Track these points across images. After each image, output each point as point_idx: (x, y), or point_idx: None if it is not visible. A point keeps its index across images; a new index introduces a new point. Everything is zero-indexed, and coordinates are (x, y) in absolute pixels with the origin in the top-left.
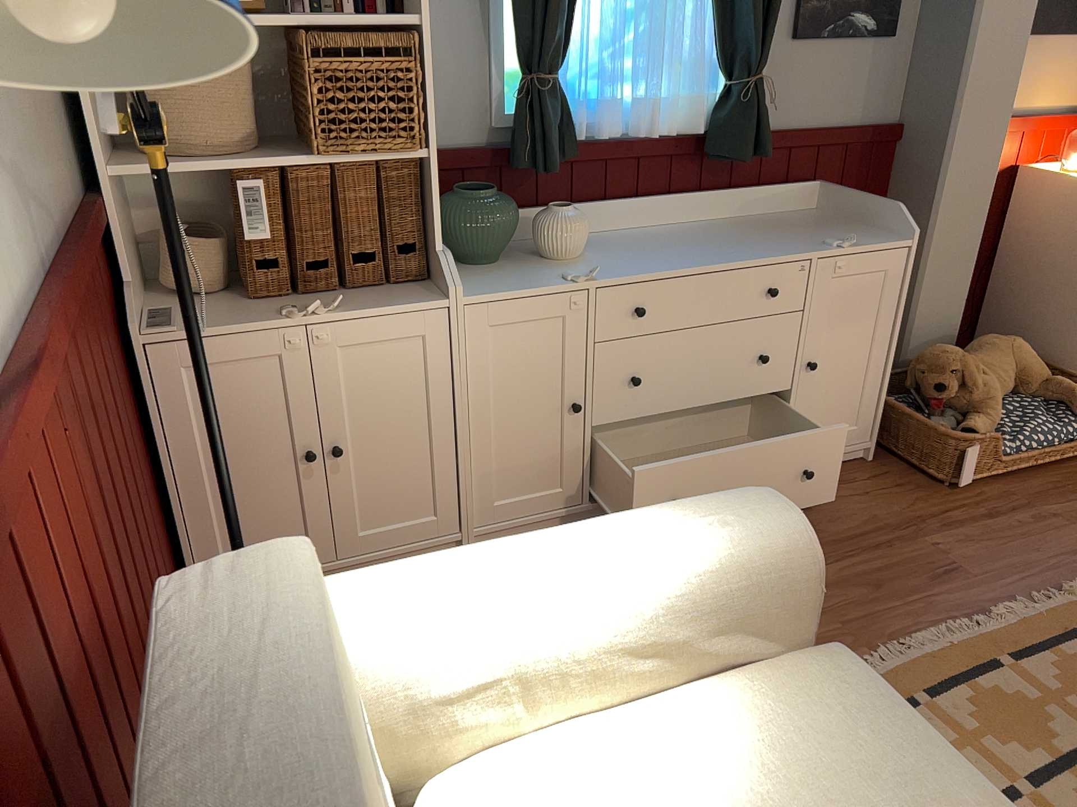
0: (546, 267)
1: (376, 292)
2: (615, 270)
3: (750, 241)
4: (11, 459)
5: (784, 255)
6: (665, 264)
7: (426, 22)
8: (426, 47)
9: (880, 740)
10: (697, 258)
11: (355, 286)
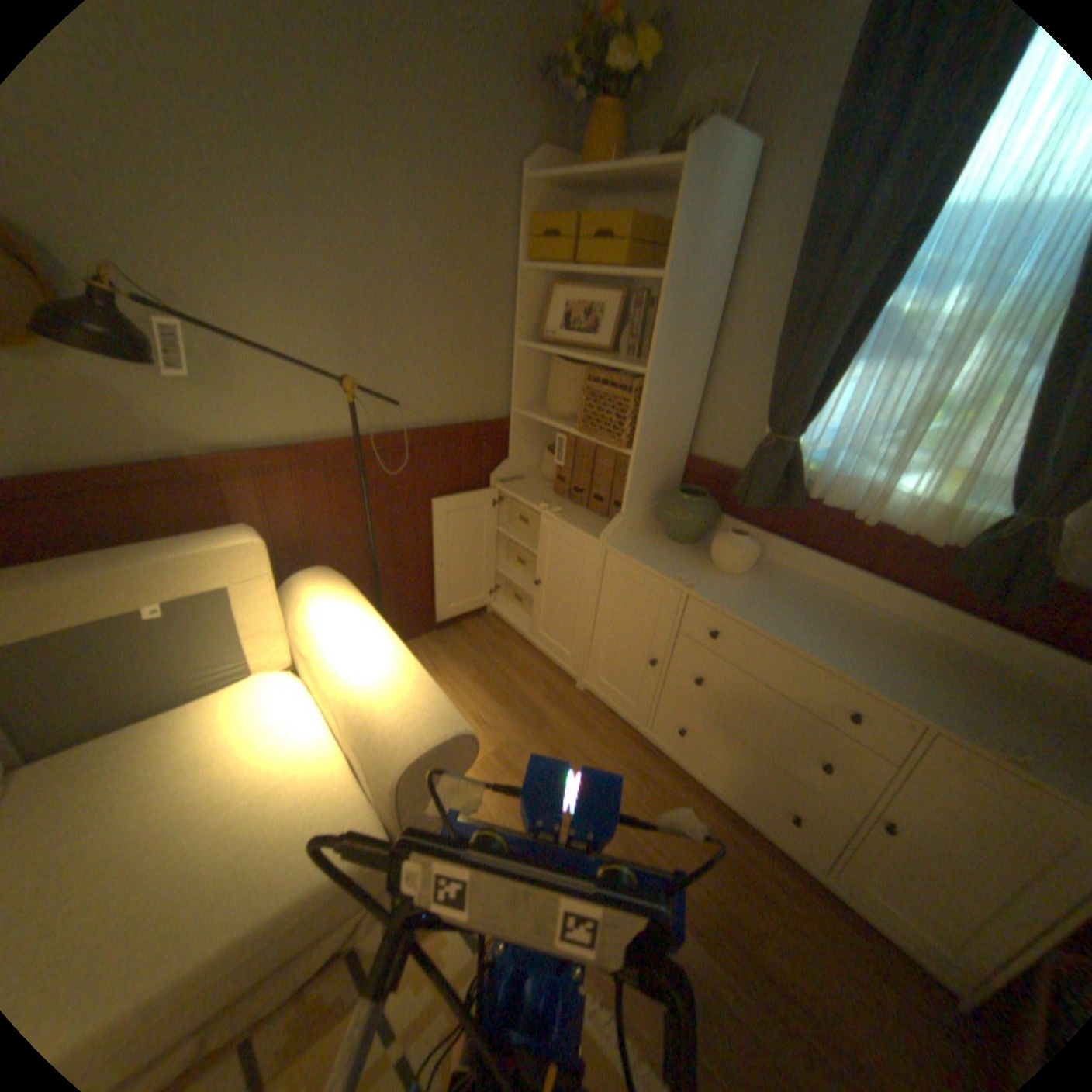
0: (695, 564)
1: (595, 518)
2: (721, 594)
3: (910, 667)
4: (266, 470)
5: (896, 696)
6: (767, 617)
7: (651, 372)
8: (648, 388)
9: (288, 865)
10: (801, 634)
11: (593, 510)
